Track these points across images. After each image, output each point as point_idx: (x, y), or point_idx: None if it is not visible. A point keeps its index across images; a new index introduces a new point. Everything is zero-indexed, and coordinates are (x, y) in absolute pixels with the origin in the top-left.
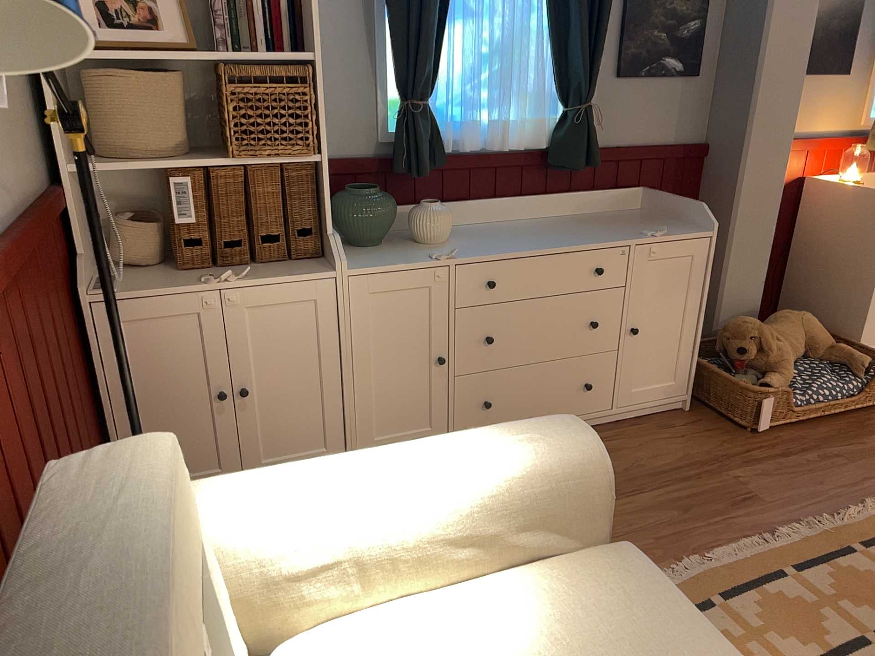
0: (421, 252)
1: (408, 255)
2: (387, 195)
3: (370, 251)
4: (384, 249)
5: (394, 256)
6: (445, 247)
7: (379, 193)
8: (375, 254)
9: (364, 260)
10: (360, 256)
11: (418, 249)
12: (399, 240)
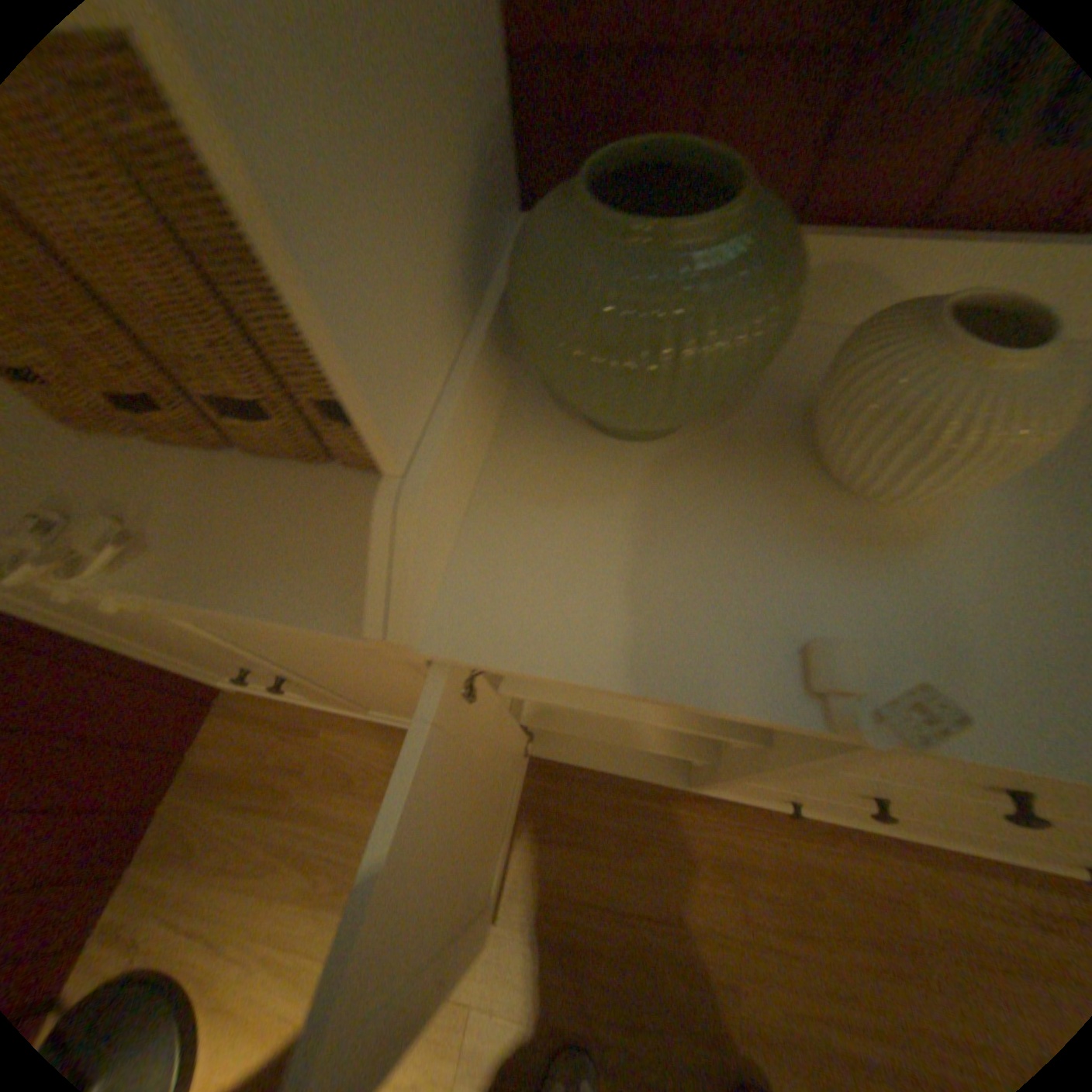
0: (806, 572)
1: (741, 580)
2: (790, 242)
3: (625, 470)
4: (680, 475)
5: (678, 574)
6: (937, 547)
7: (742, 229)
8: (620, 515)
9: (554, 560)
10: (563, 510)
11: (805, 531)
12: (769, 414)
